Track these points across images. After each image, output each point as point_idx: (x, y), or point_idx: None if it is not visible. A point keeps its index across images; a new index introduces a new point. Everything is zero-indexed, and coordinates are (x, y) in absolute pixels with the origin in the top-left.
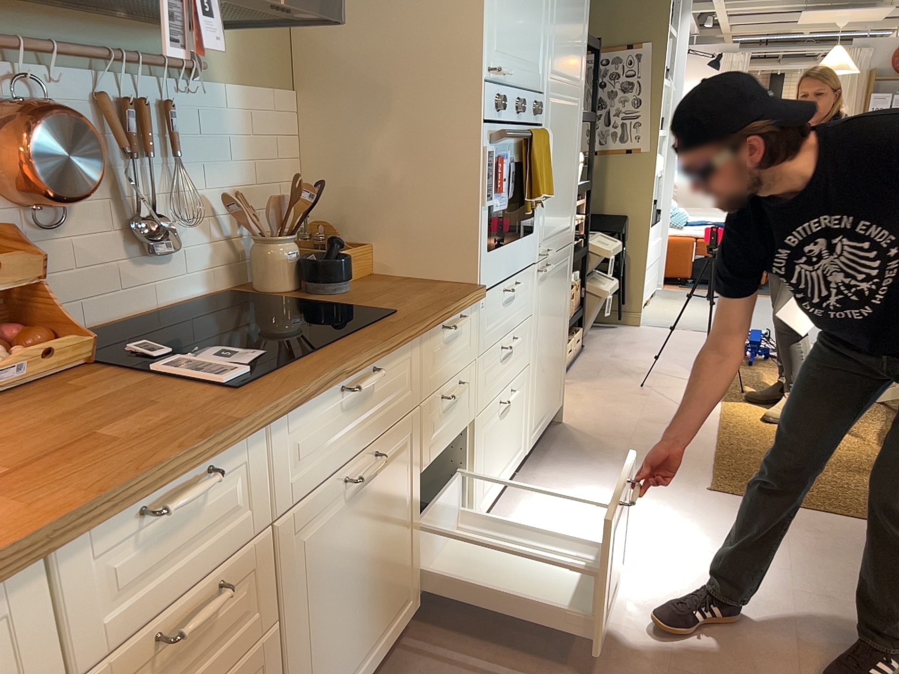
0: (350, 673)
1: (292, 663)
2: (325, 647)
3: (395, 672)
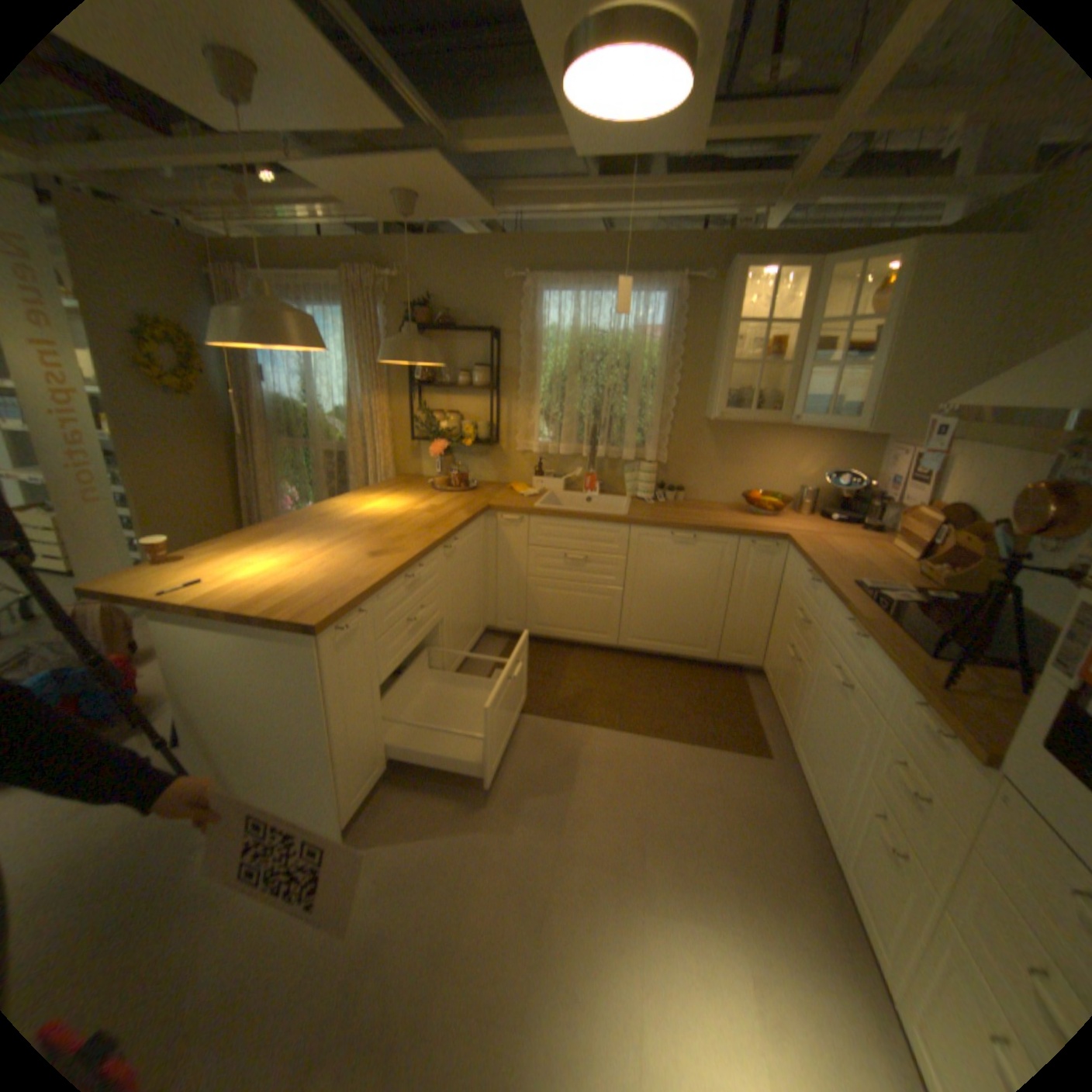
0: (812, 771)
1: (807, 700)
2: (812, 726)
3: (817, 847)
